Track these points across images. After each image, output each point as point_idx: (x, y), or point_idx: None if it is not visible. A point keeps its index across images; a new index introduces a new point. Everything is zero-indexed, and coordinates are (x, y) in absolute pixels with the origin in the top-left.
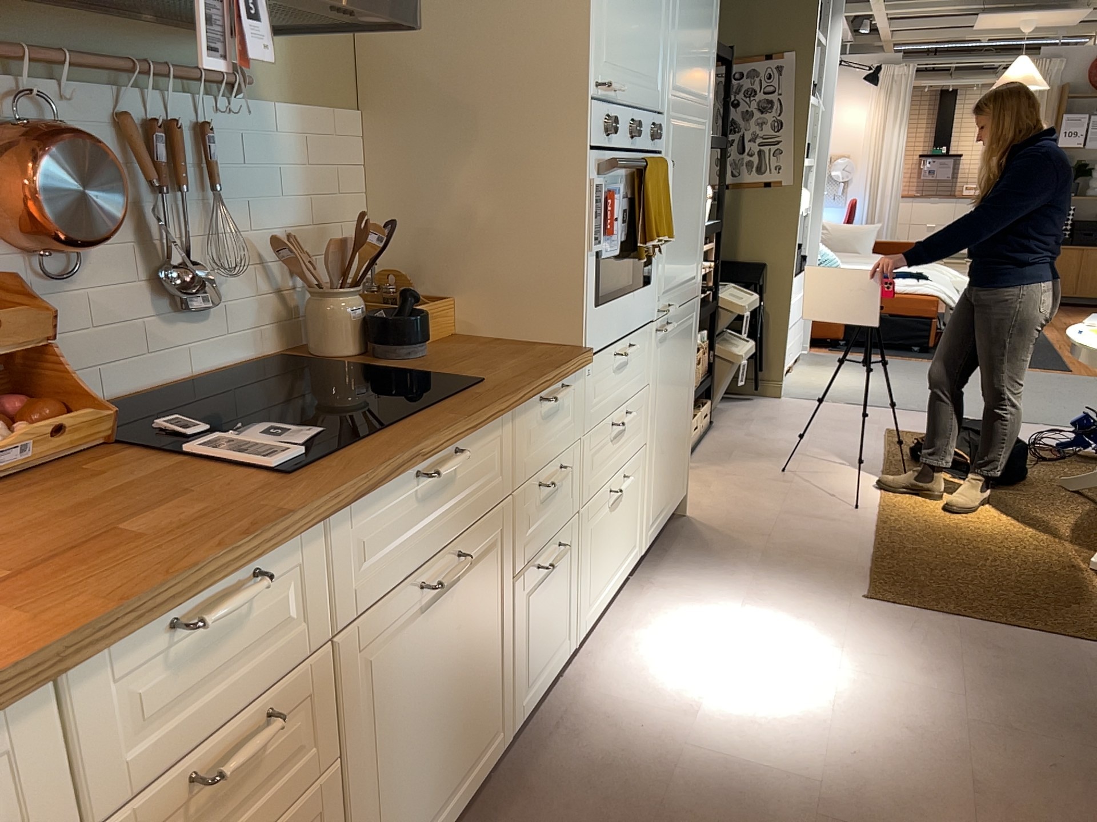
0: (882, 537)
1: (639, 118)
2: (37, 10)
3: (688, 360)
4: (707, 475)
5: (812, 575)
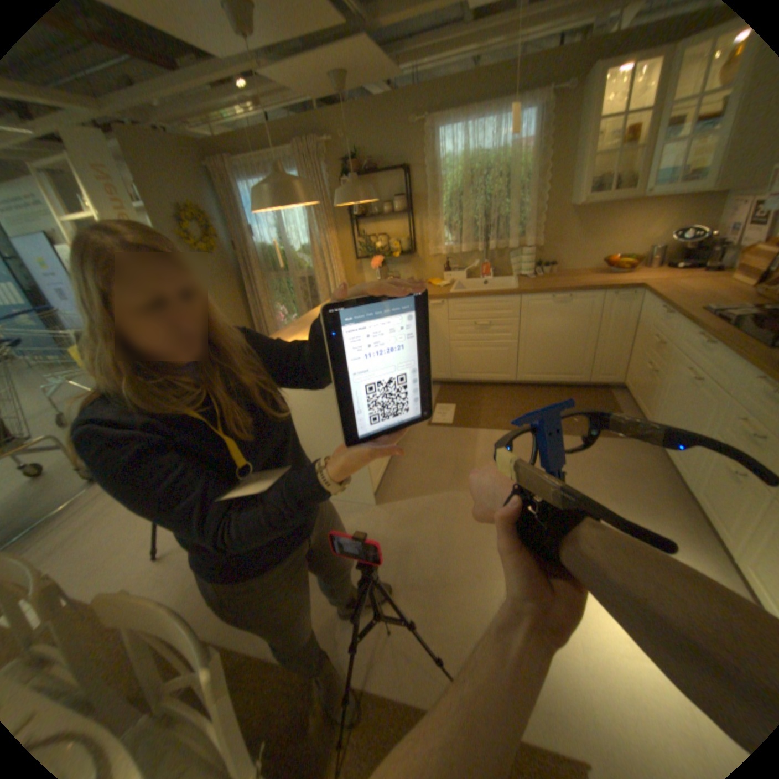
0: None
1: None
2: None
3: None
4: None
5: None
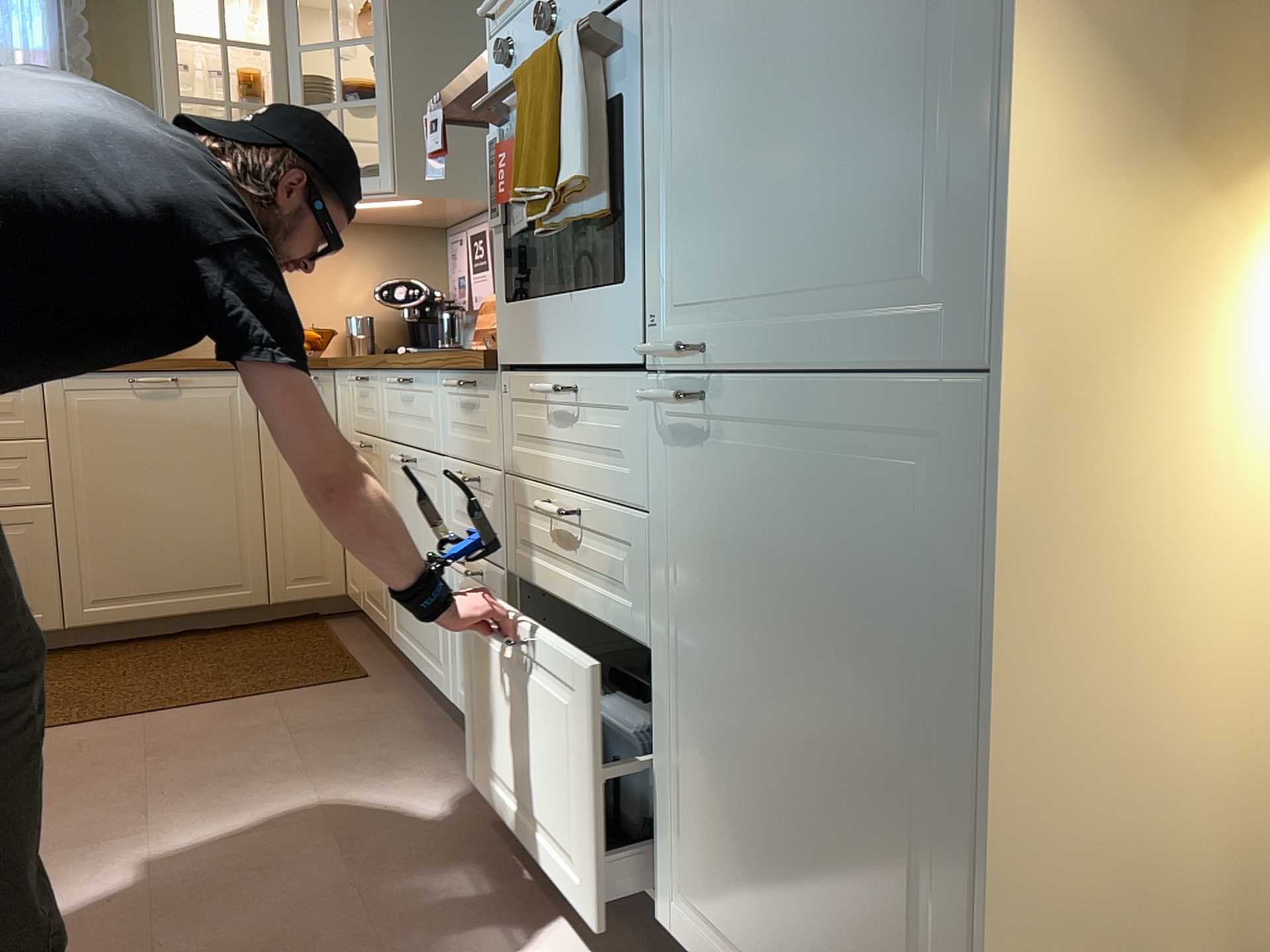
0: None
1: None
2: None
3: (887, 608)
4: None
5: None
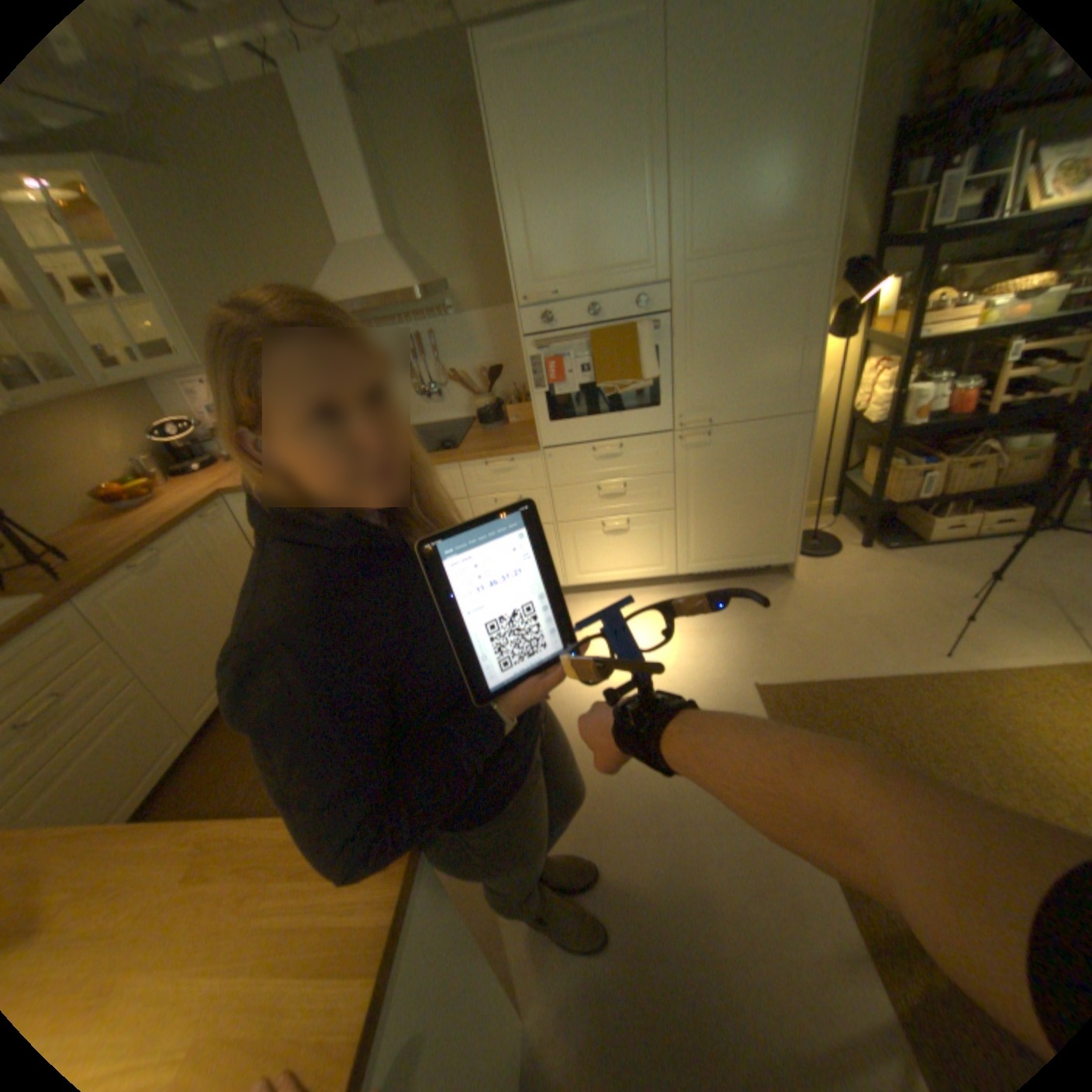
0: (893, 683)
1: (606, 298)
2: (366, 309)
3: (773, 464)
4: (889, 566)
5: (764, 654)
